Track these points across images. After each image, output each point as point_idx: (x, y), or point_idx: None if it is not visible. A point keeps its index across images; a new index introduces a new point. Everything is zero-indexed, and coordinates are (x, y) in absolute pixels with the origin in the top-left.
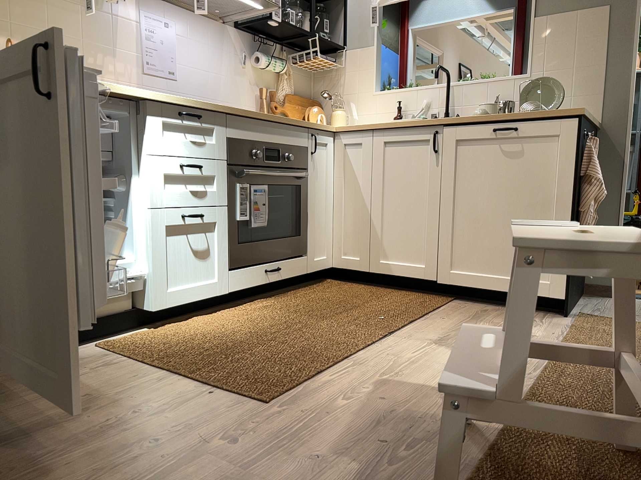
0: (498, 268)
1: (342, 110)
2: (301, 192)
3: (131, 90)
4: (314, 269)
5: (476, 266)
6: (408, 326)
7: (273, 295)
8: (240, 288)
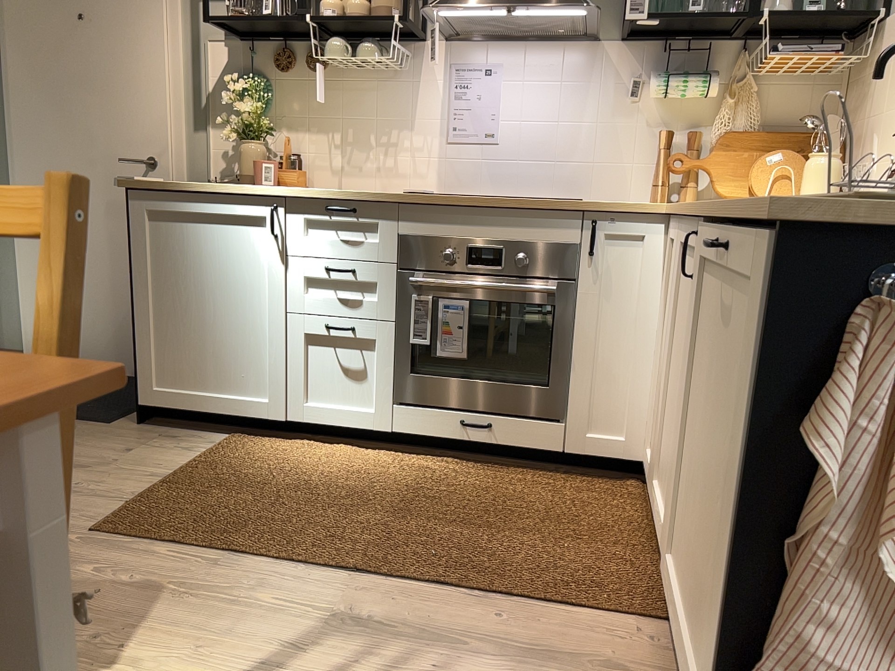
0: (689, 602)
1: (833, 157)
2: (556, 320)
3: (269, 189)
4: (581, 451)
5: (681, 572)
6: (402, 581)
7: (494, 464)
8: (413, 431)
